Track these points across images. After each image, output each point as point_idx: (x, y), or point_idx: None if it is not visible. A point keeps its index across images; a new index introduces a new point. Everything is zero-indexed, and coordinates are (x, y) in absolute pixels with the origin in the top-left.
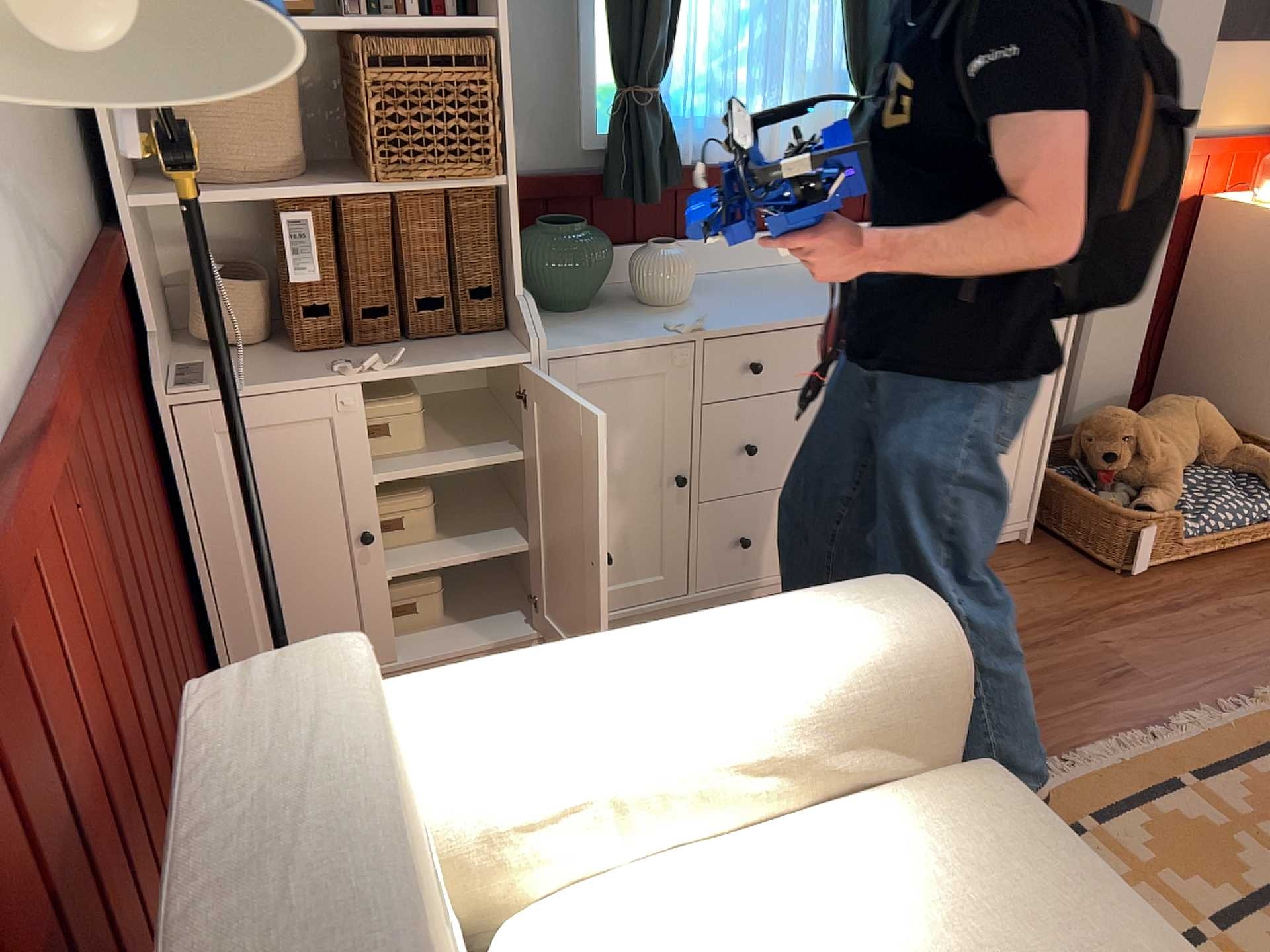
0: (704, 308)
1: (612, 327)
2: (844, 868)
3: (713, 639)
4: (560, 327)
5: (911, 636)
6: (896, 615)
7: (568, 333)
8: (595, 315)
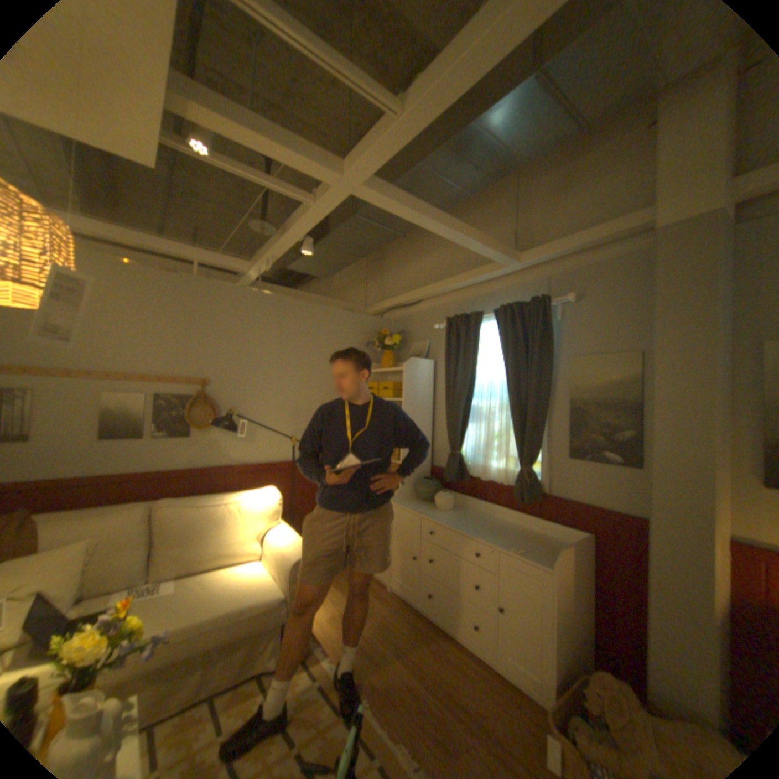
0: (442, 514)
1: (415, 507)
2: (254, 580)
3: (289, 539)
4: (411, 503)
5: (293, 558)
6: (298, 554)
7: (406, 504)
8: (423, 505)
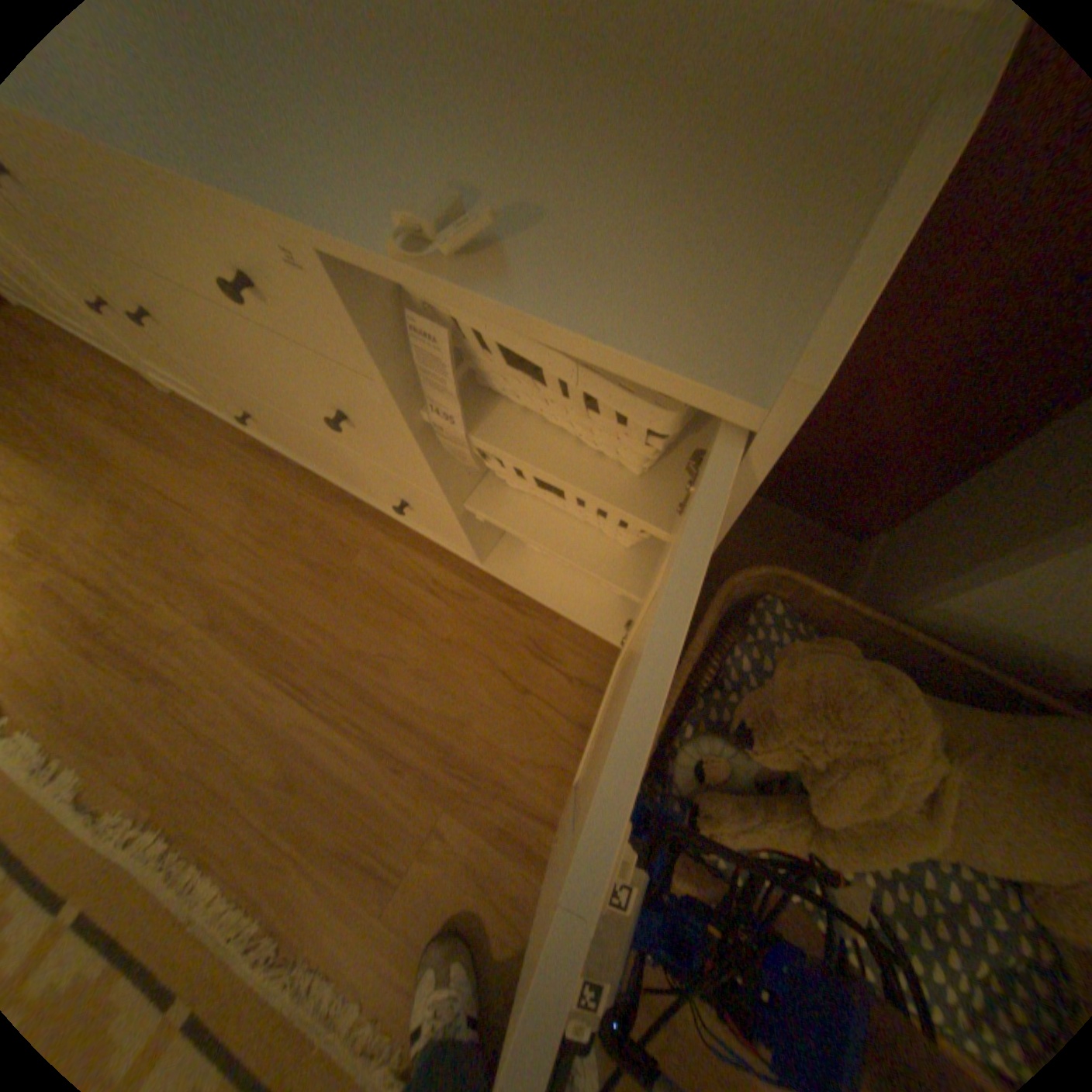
0: None
1: None
2: None
3: None
4: None
5: None
6: None
7: None
8: None
